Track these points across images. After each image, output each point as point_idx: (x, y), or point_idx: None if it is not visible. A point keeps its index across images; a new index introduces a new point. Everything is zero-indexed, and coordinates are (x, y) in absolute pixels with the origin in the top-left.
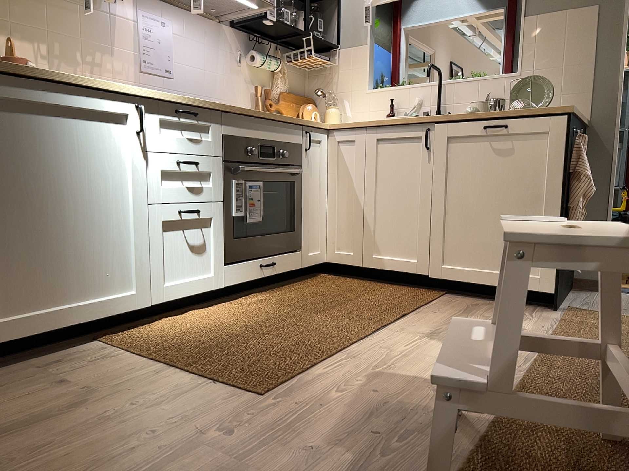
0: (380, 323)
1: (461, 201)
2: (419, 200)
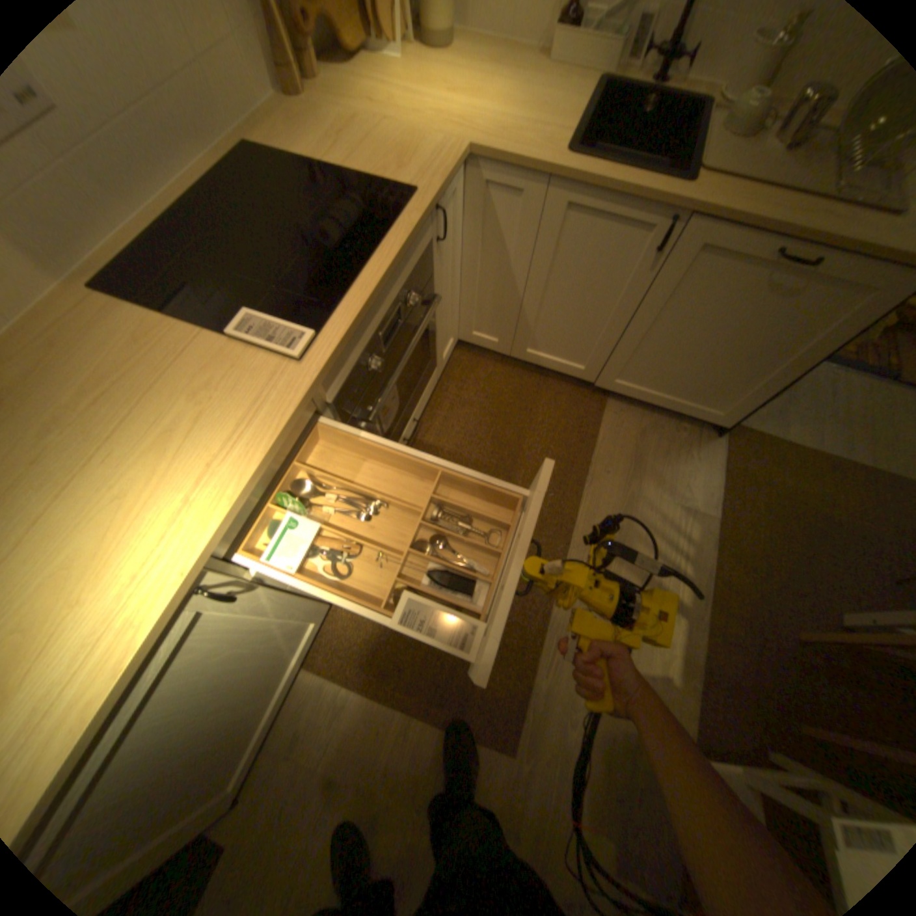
0: (563, 536)
1: (671, 330)
2: (609, 311)
